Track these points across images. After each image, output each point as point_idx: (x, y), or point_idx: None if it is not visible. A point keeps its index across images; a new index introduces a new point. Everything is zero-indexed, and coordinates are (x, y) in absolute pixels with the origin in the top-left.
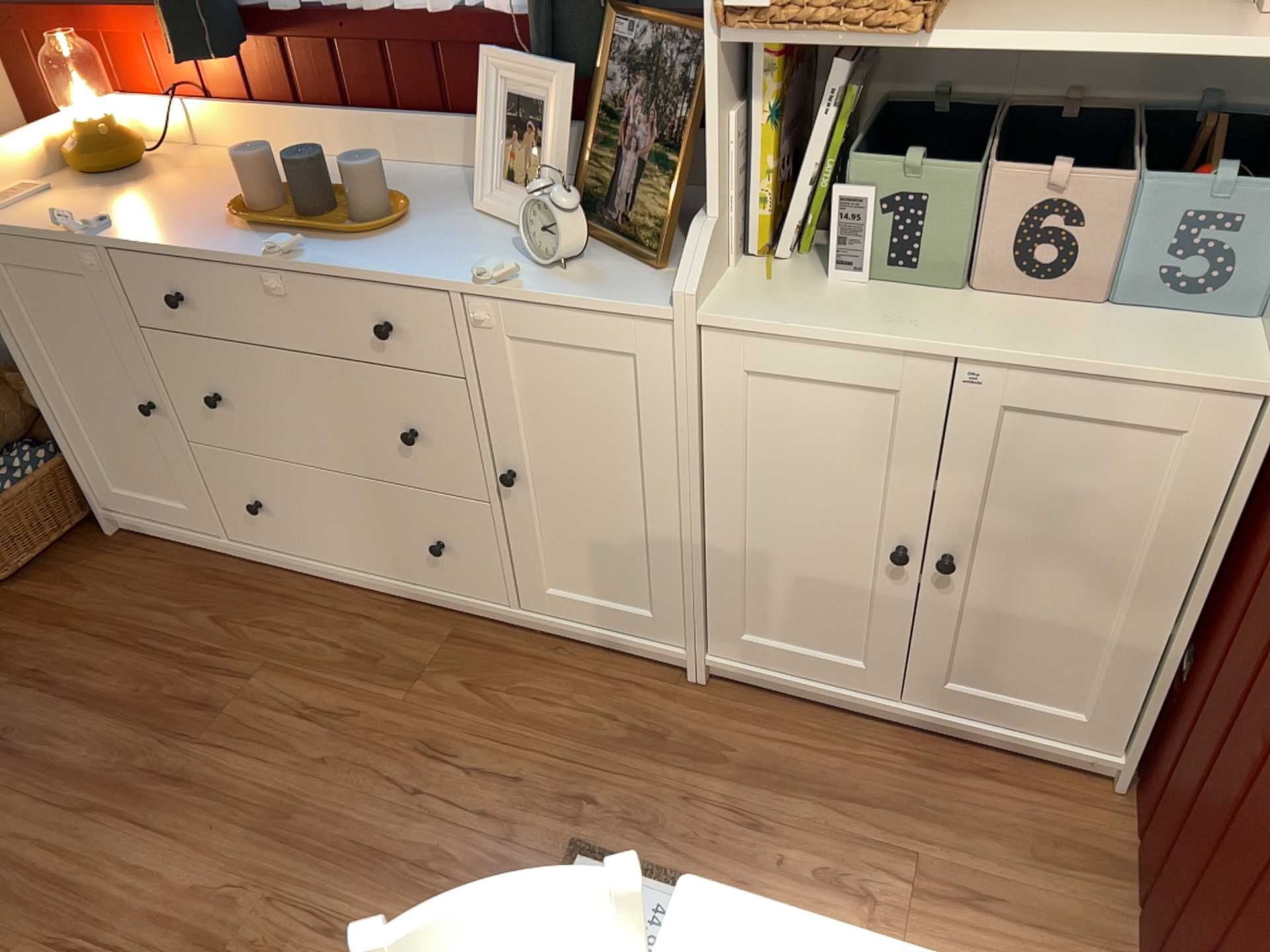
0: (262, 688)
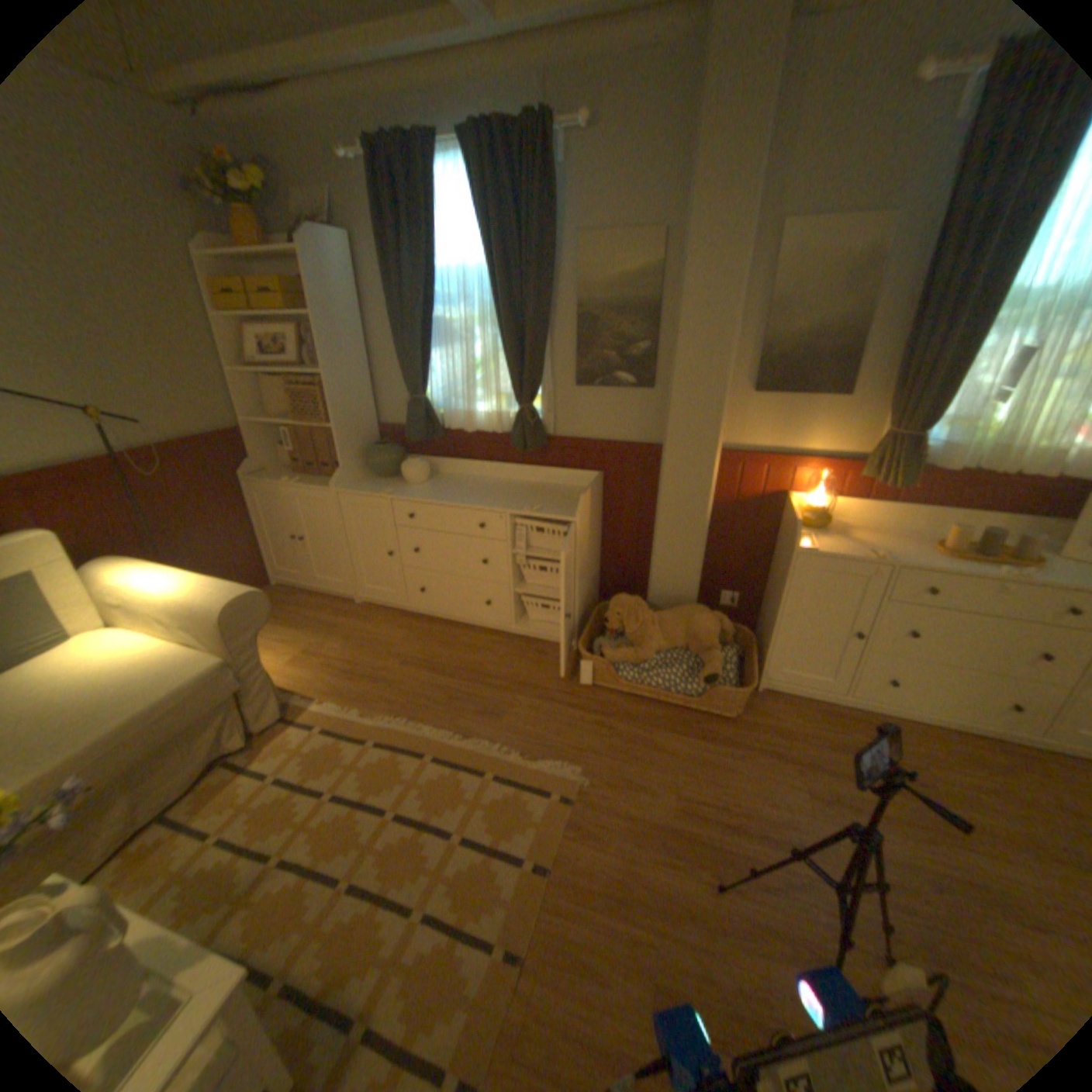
0: (937, 781)
